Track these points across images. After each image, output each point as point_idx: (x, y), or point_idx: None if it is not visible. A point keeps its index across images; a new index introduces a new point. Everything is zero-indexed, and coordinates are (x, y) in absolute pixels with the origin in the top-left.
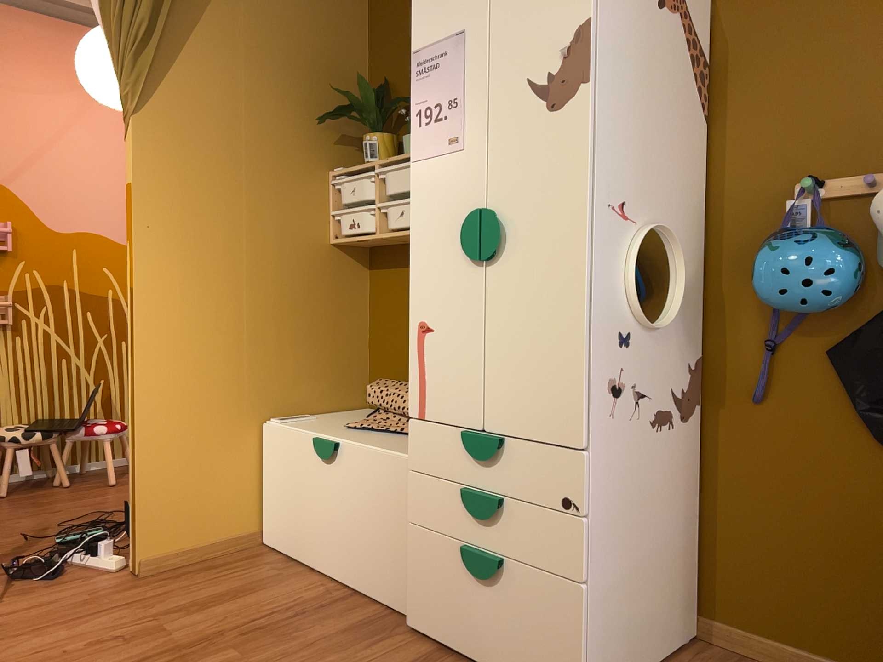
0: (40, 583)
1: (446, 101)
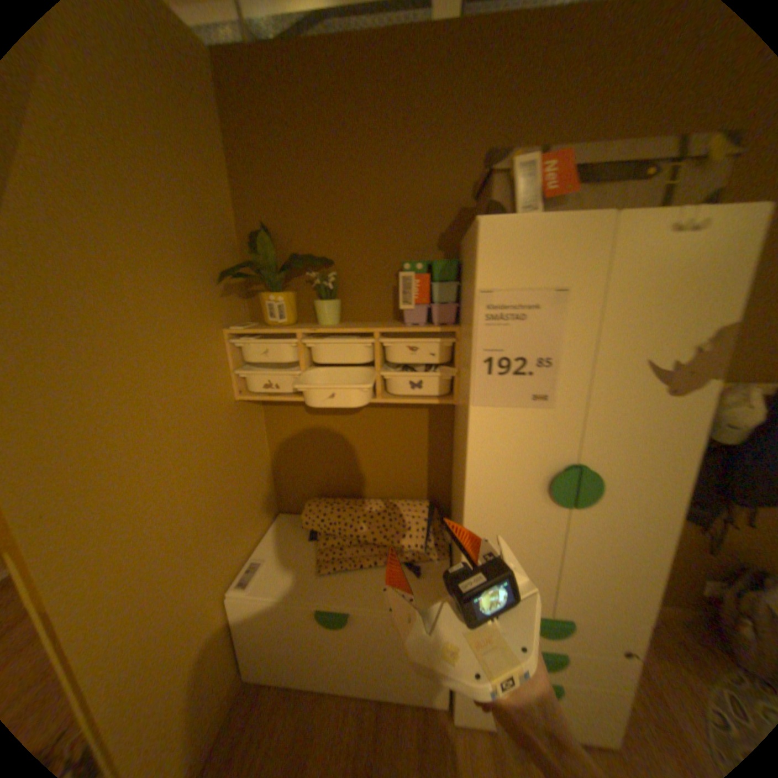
0: None
1: (535, 357)
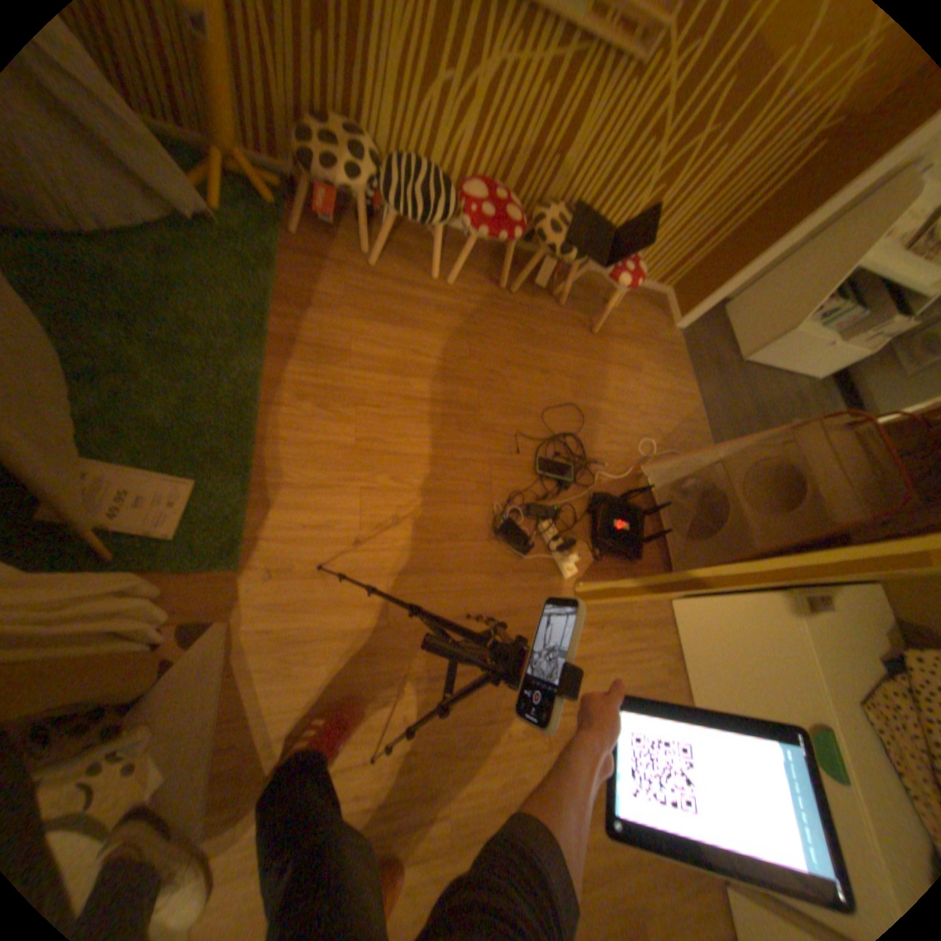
0: (514, 559)
1: None
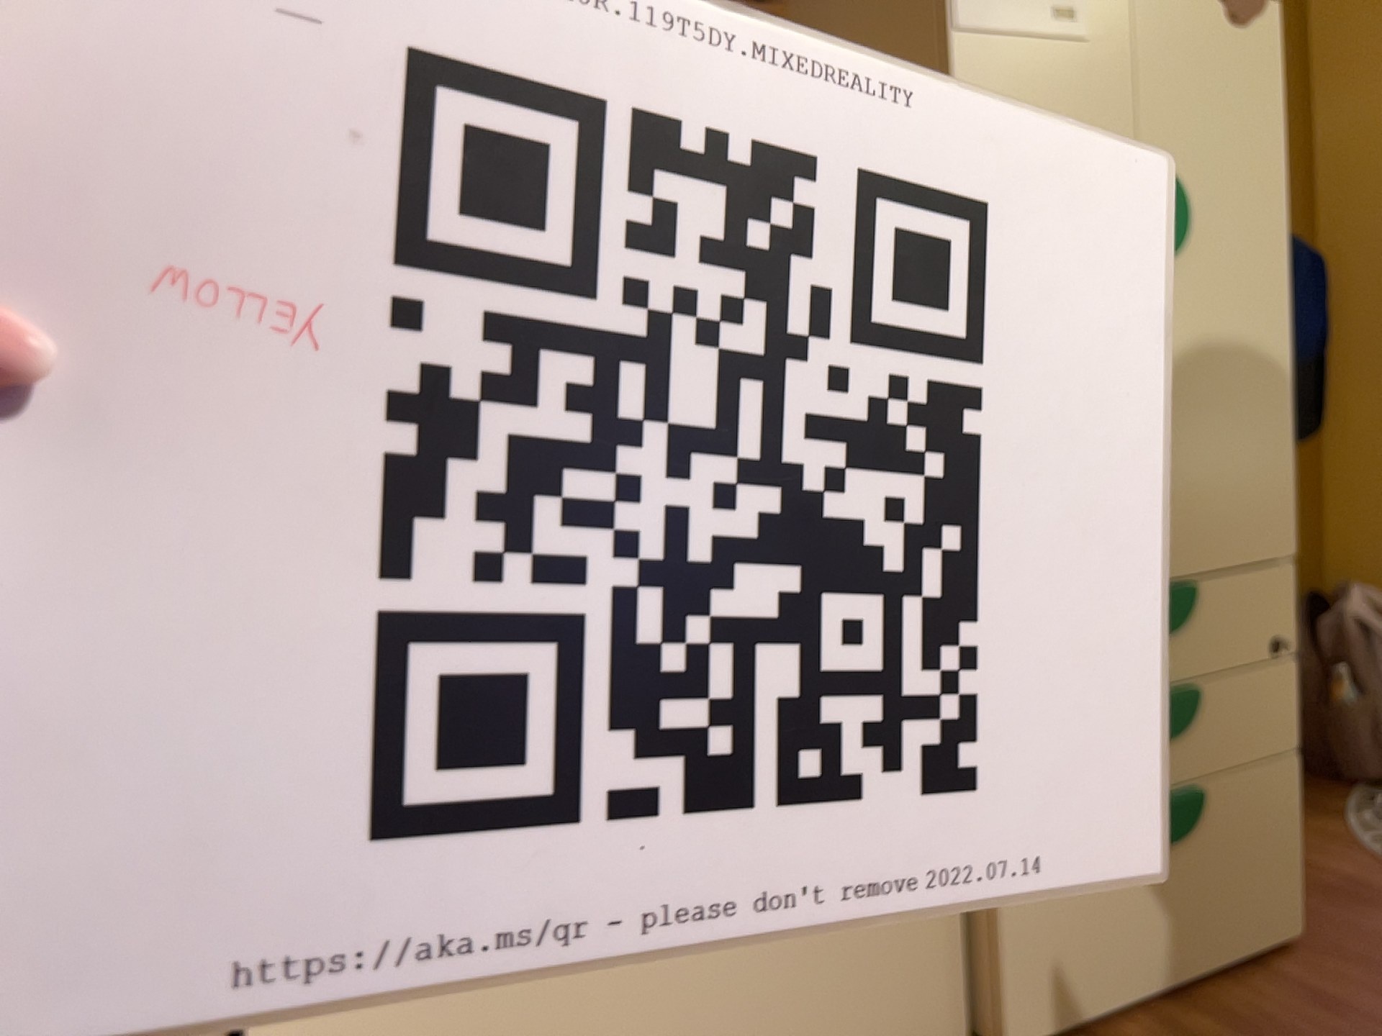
0: None
1: None
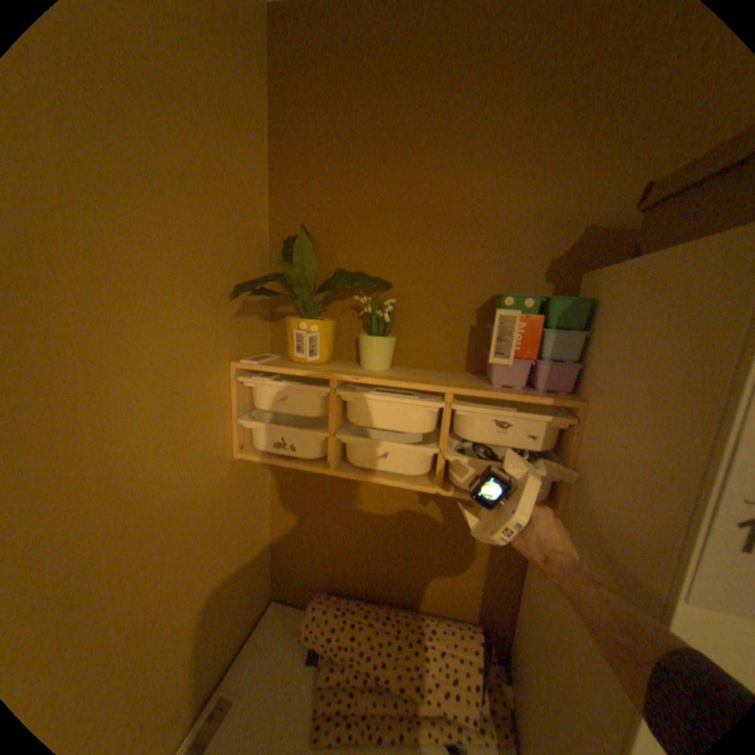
0: None
1: None
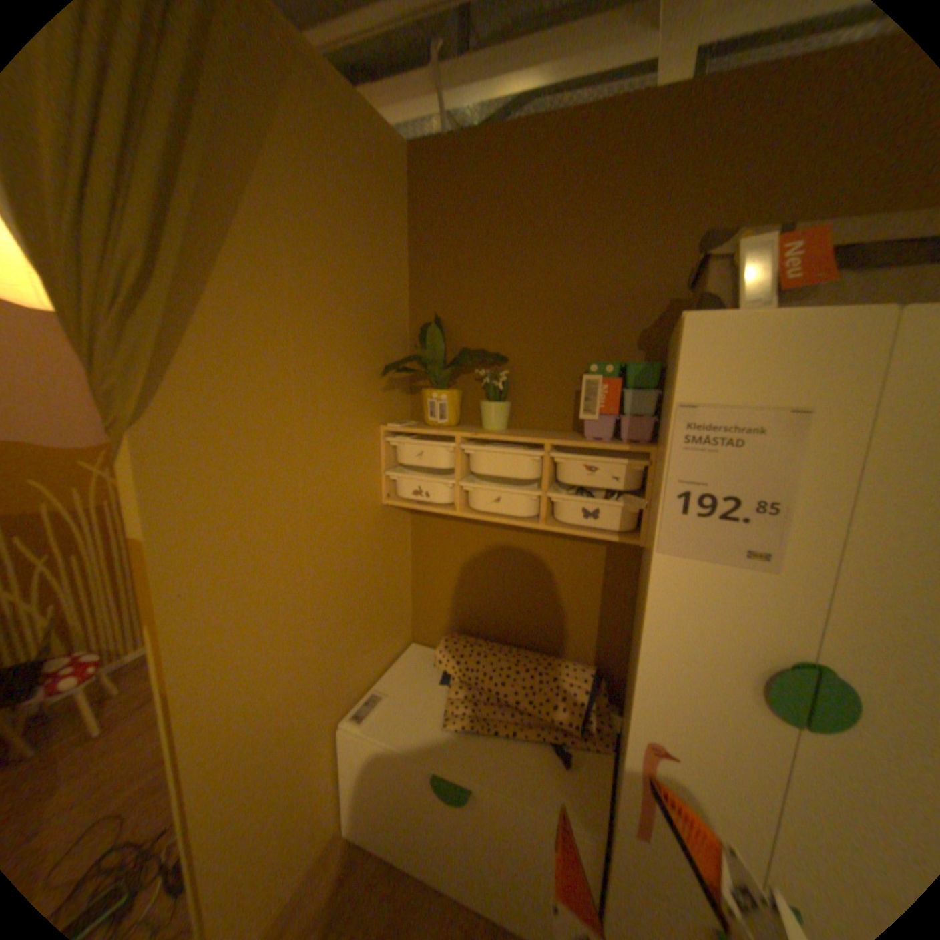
0: None
1: (754, 498)
